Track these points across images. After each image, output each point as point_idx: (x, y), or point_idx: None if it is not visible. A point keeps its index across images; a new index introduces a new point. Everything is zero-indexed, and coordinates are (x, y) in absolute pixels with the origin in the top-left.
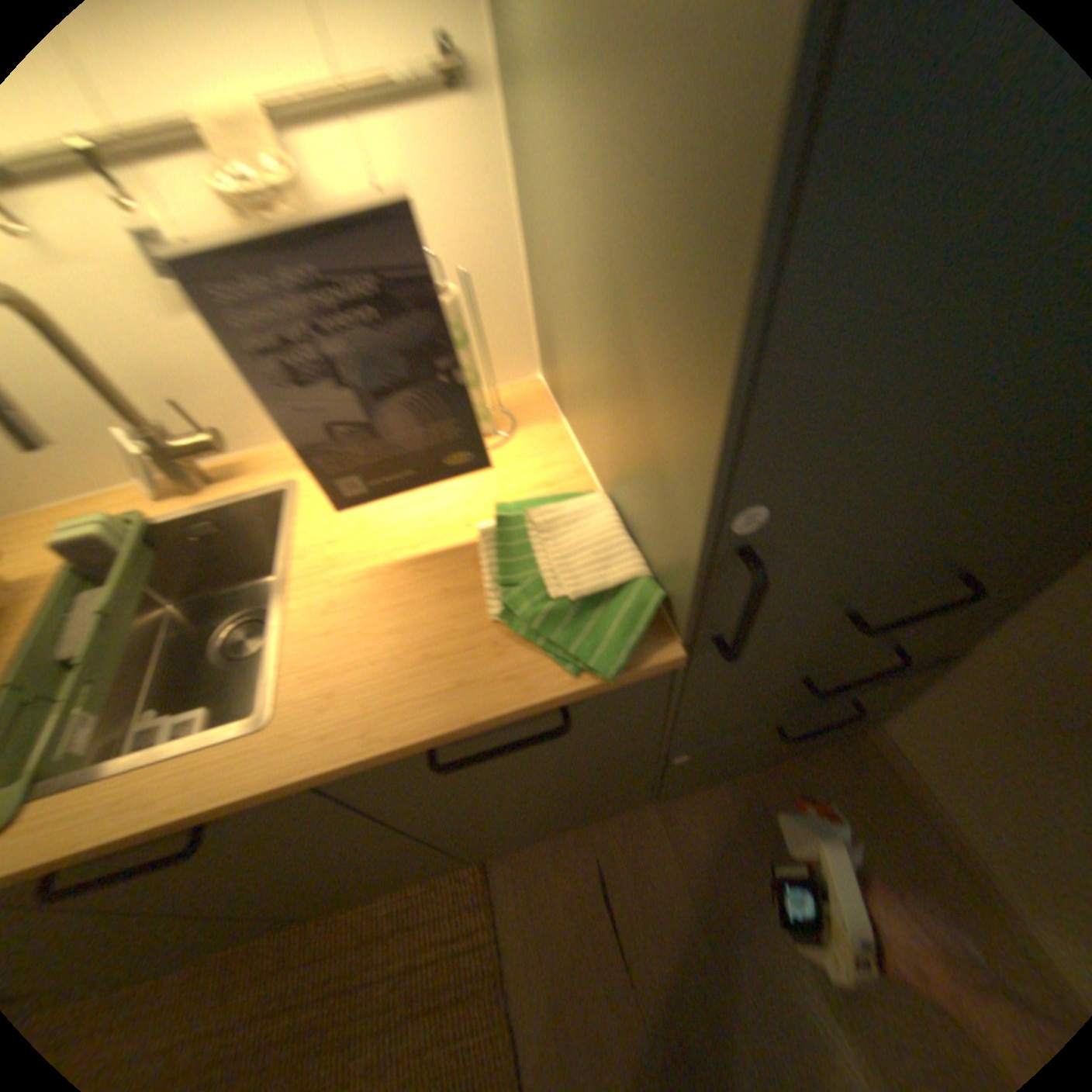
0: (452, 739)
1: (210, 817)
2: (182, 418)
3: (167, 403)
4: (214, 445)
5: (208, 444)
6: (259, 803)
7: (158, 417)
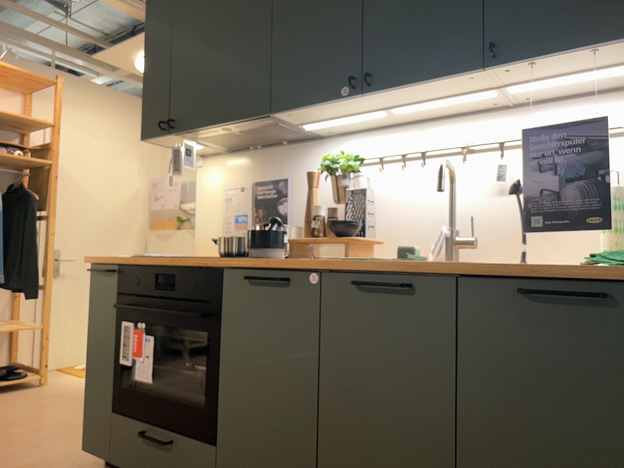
0: (541, 273)
1: (429, 269)
2: (473, 227)
3: (473, 218)
4: (473, 249)
5: (473, 244)
6: (448, 270)
7: (462, 230)
